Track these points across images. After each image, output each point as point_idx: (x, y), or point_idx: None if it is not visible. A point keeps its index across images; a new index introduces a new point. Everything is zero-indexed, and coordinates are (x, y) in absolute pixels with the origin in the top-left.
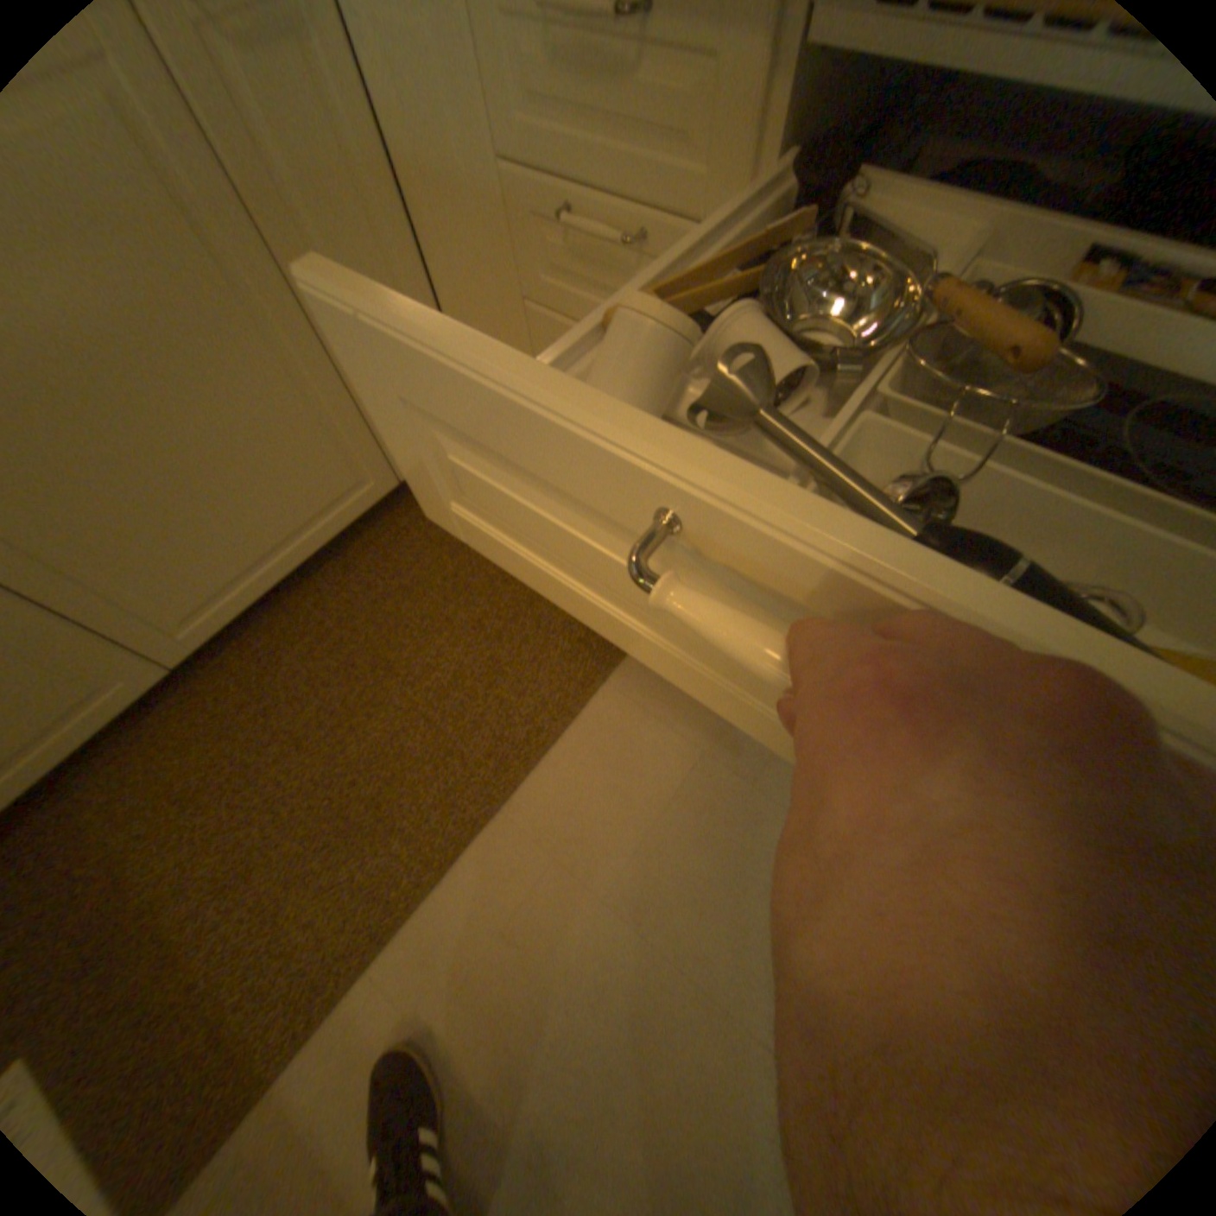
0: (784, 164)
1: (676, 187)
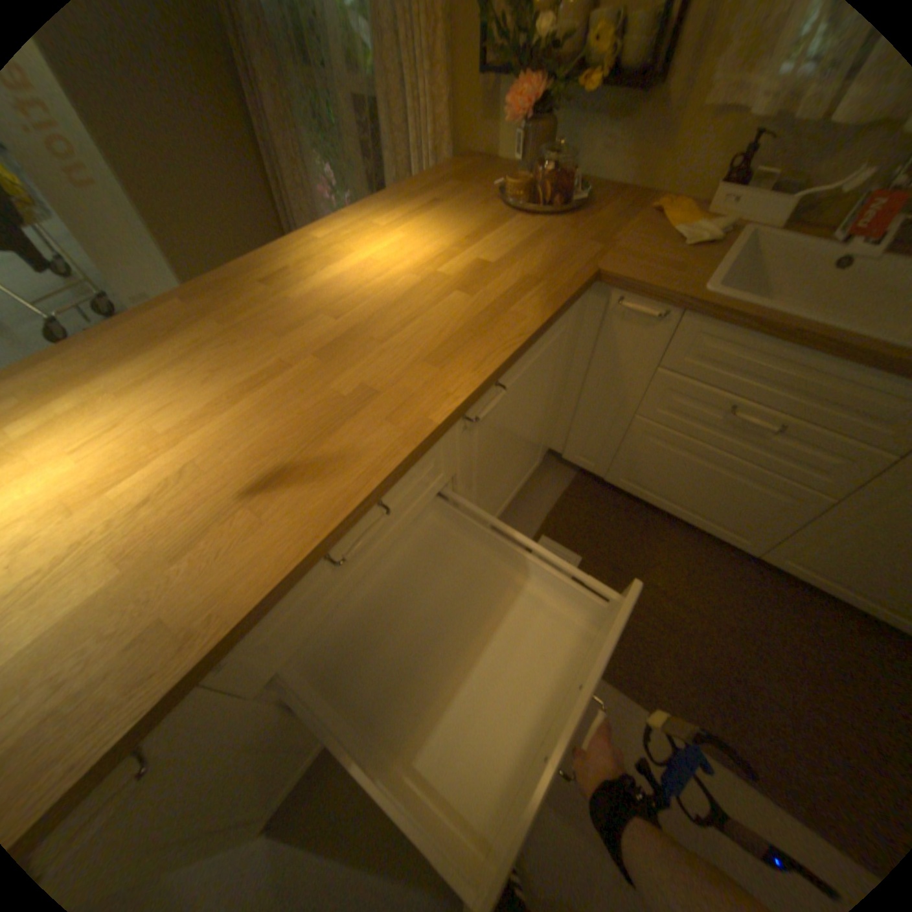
0: None
1: None
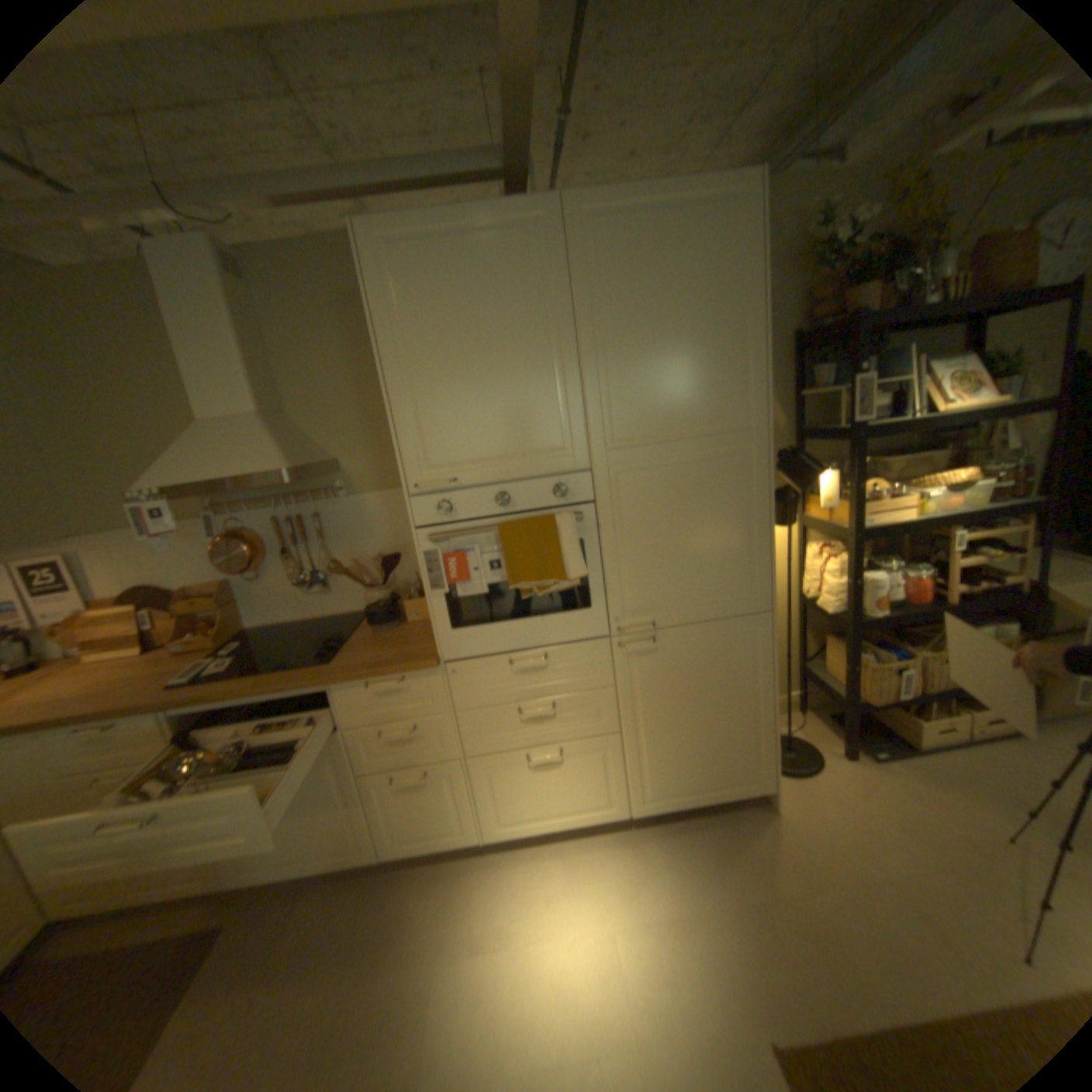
0: (172, 741)
1: (140, 759)
